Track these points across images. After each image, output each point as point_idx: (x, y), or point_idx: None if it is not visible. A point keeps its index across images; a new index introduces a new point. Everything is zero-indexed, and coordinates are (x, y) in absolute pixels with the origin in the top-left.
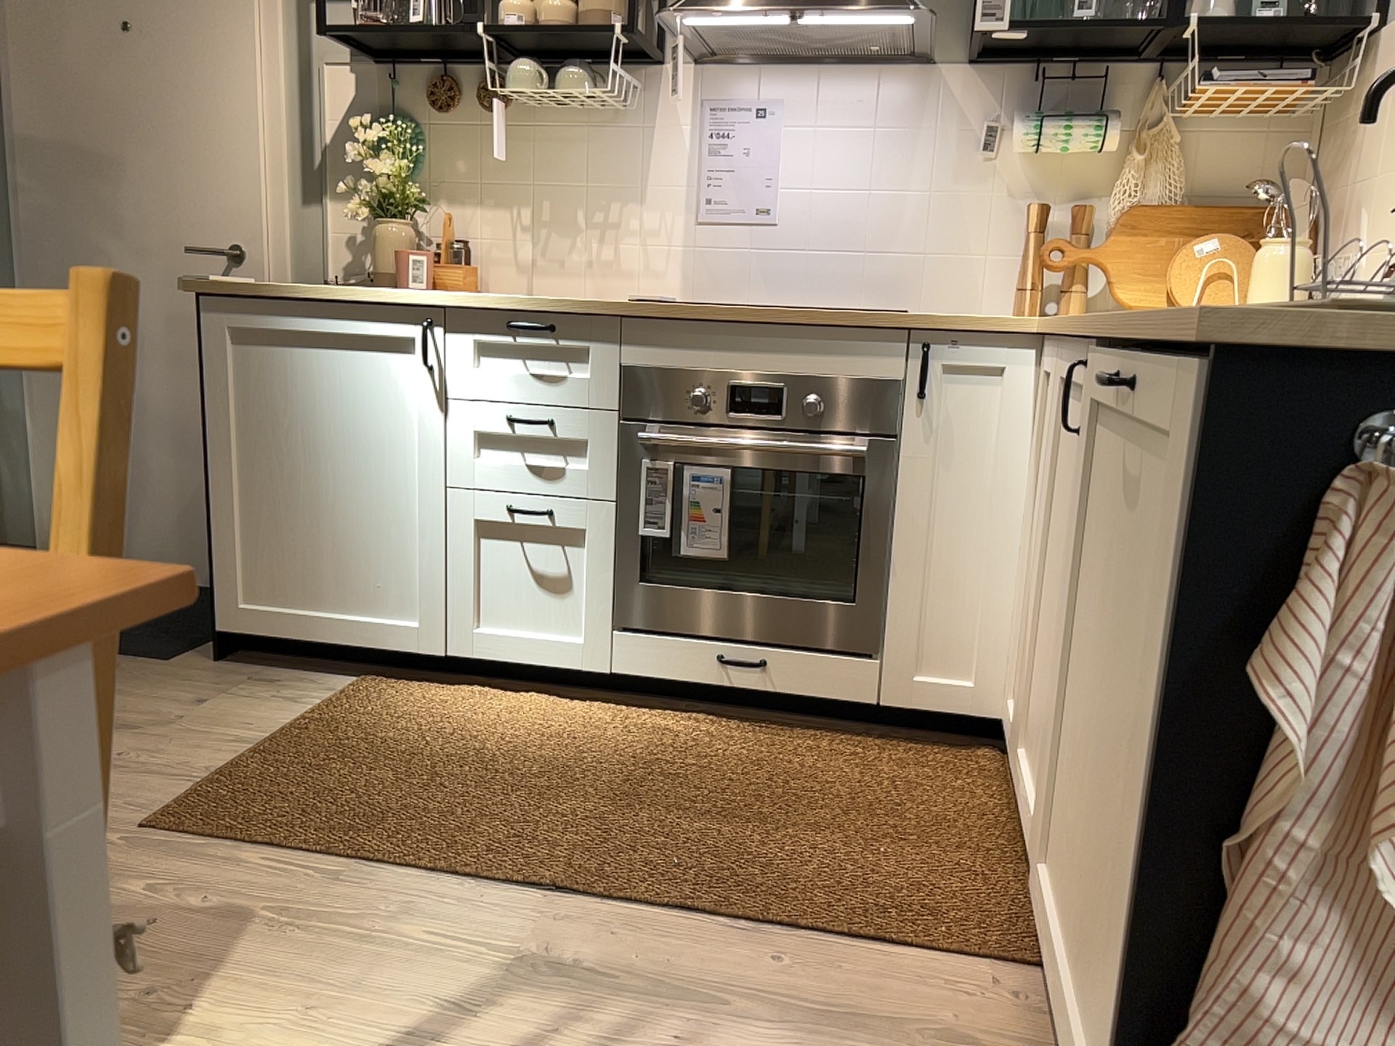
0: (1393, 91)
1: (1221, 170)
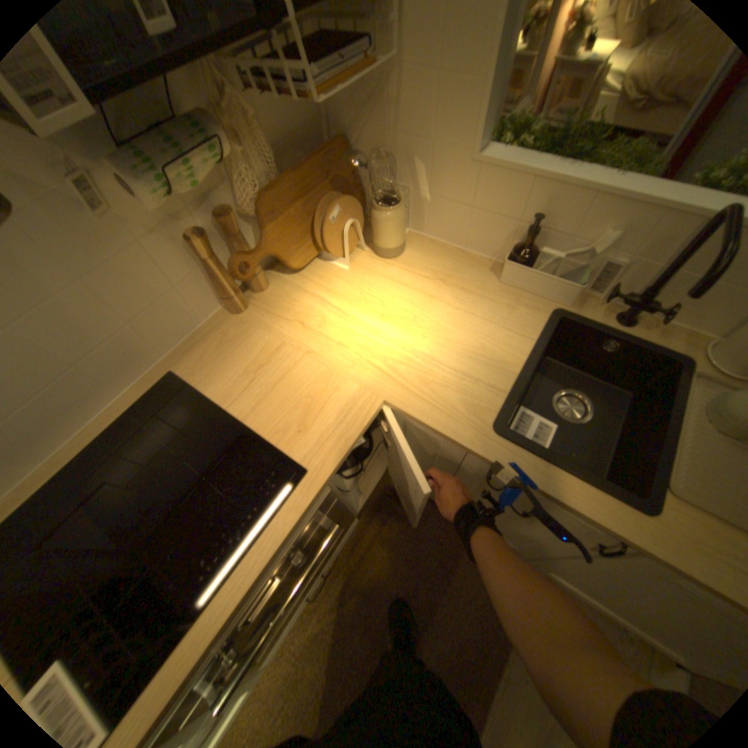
0: (439, 59)
1: (274, 113)
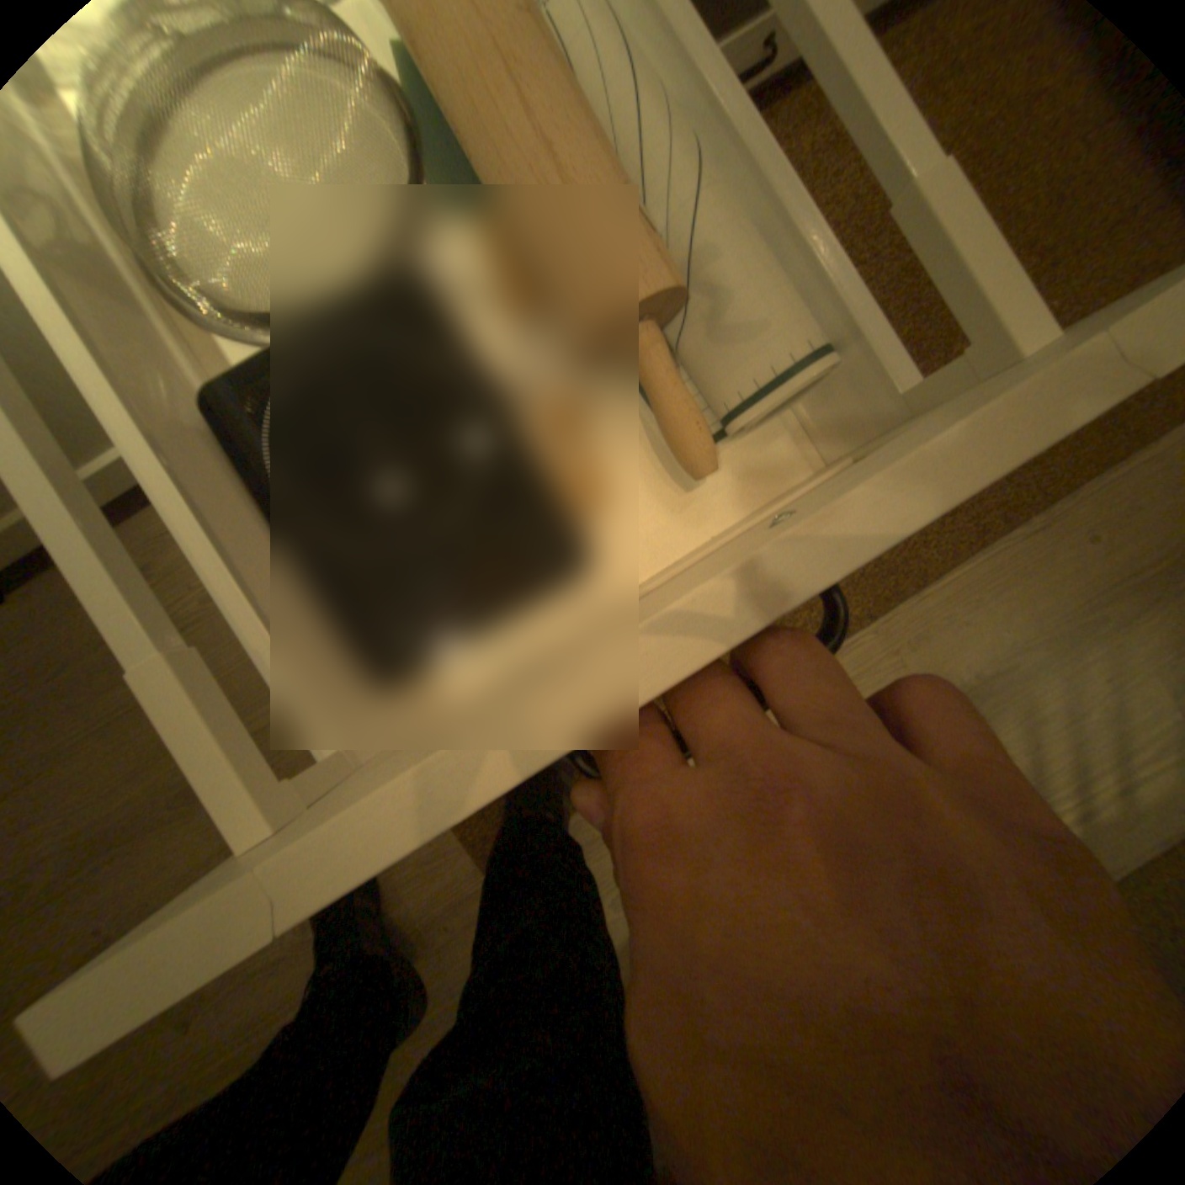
0: None
1: None
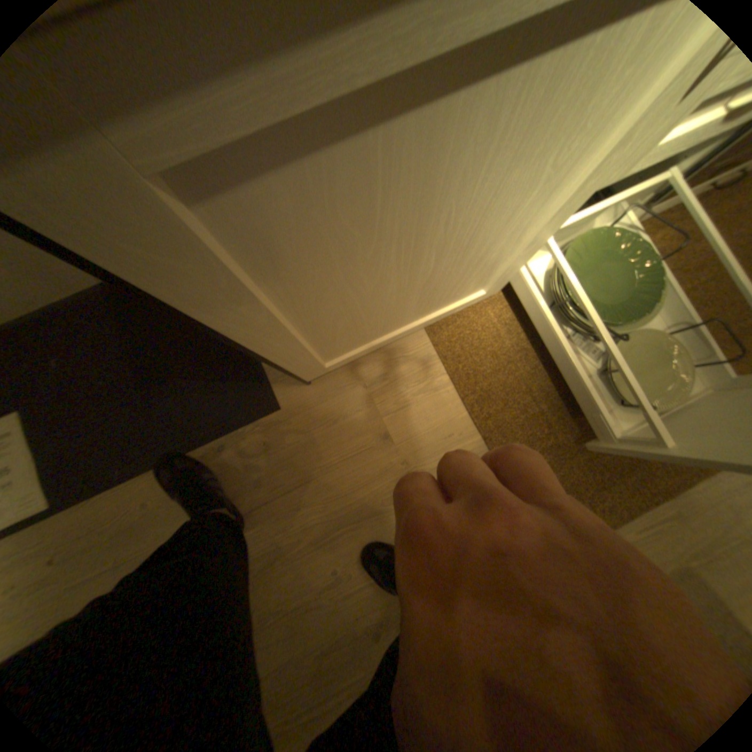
0: None
1: None
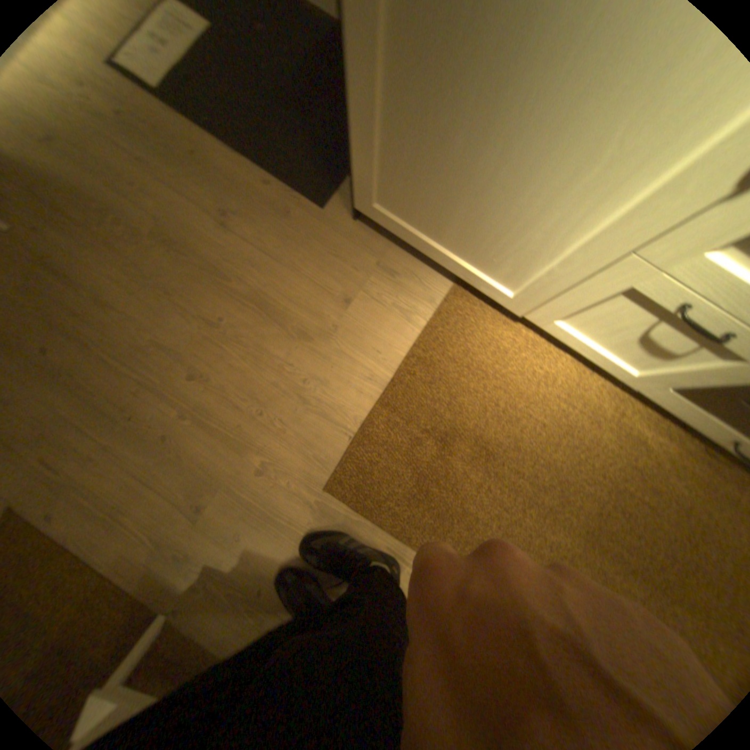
0: None
1: None
